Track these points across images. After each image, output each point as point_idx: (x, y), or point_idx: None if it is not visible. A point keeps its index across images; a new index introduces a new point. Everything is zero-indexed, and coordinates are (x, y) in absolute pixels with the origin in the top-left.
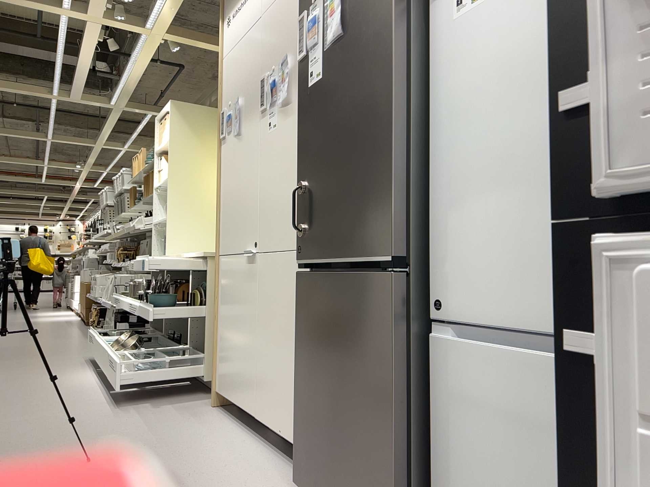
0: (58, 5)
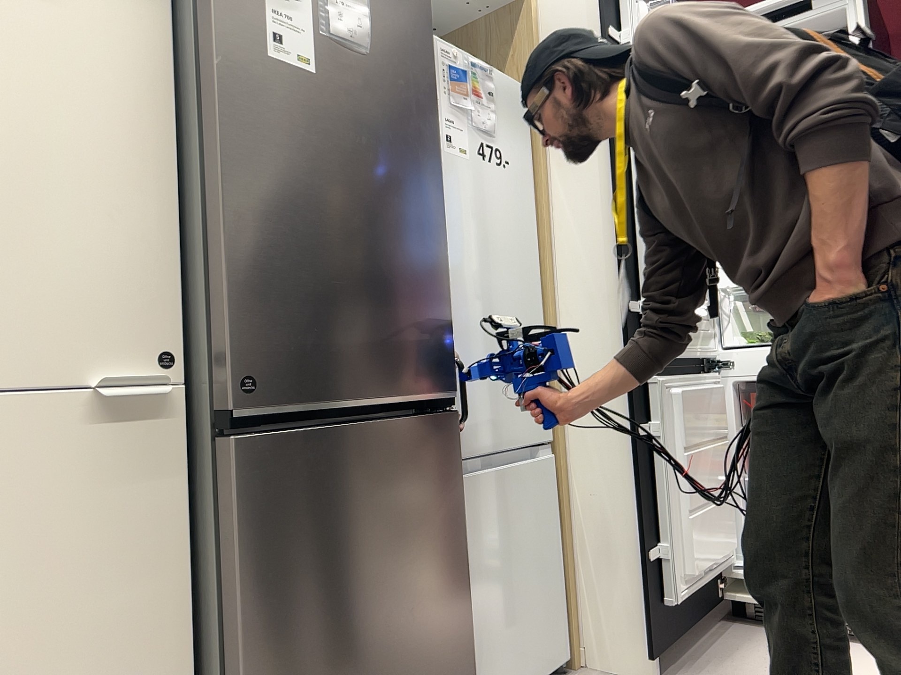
0: None
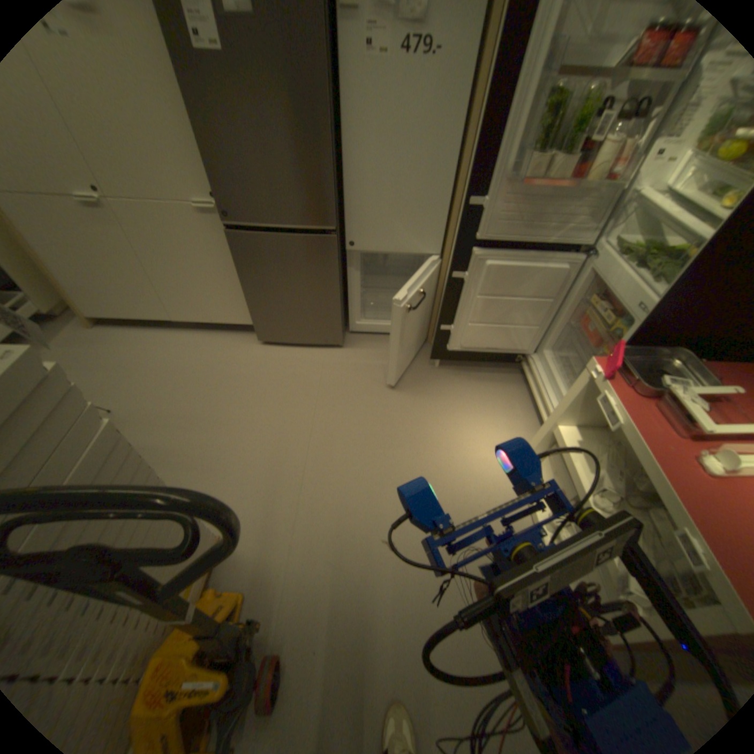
0: None
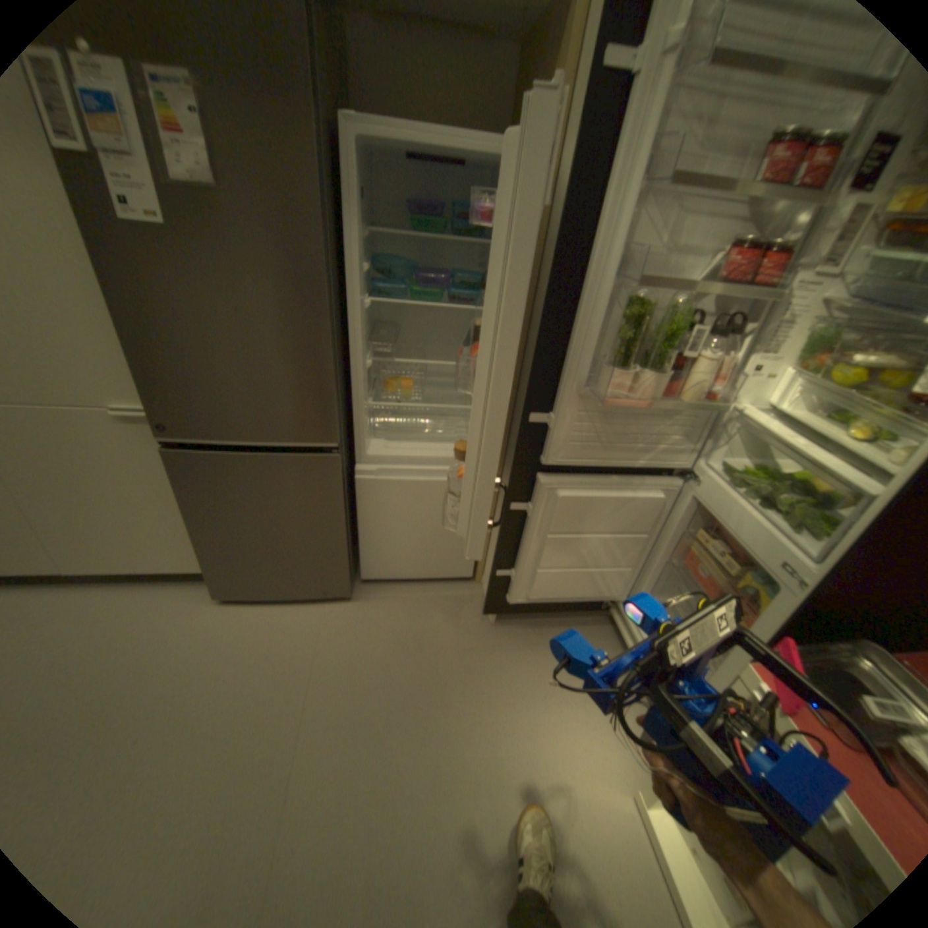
0: None
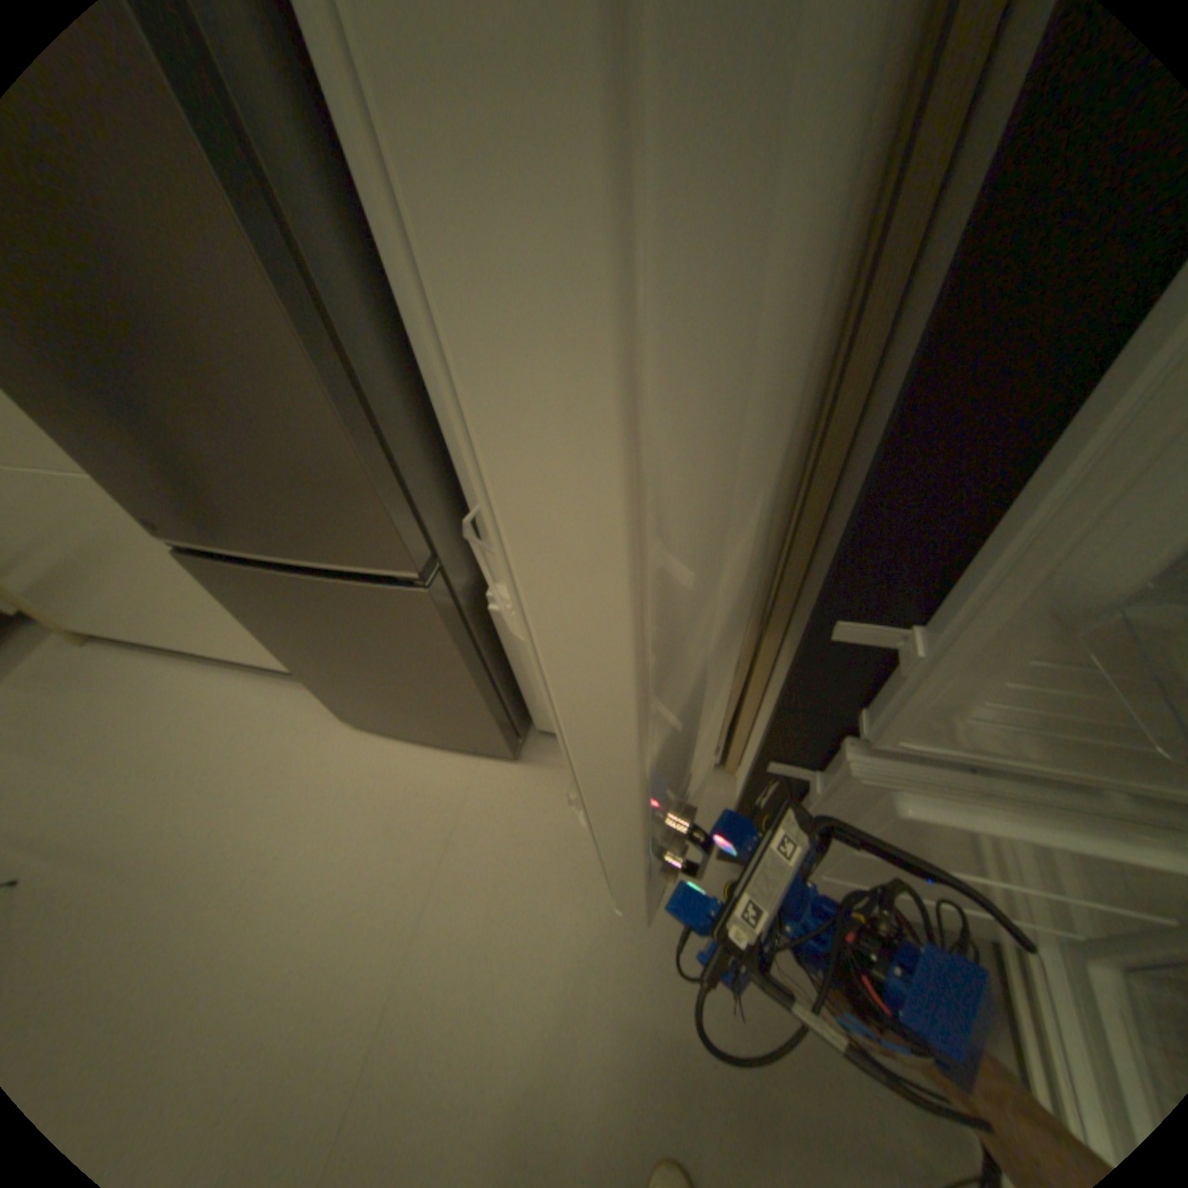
0: None
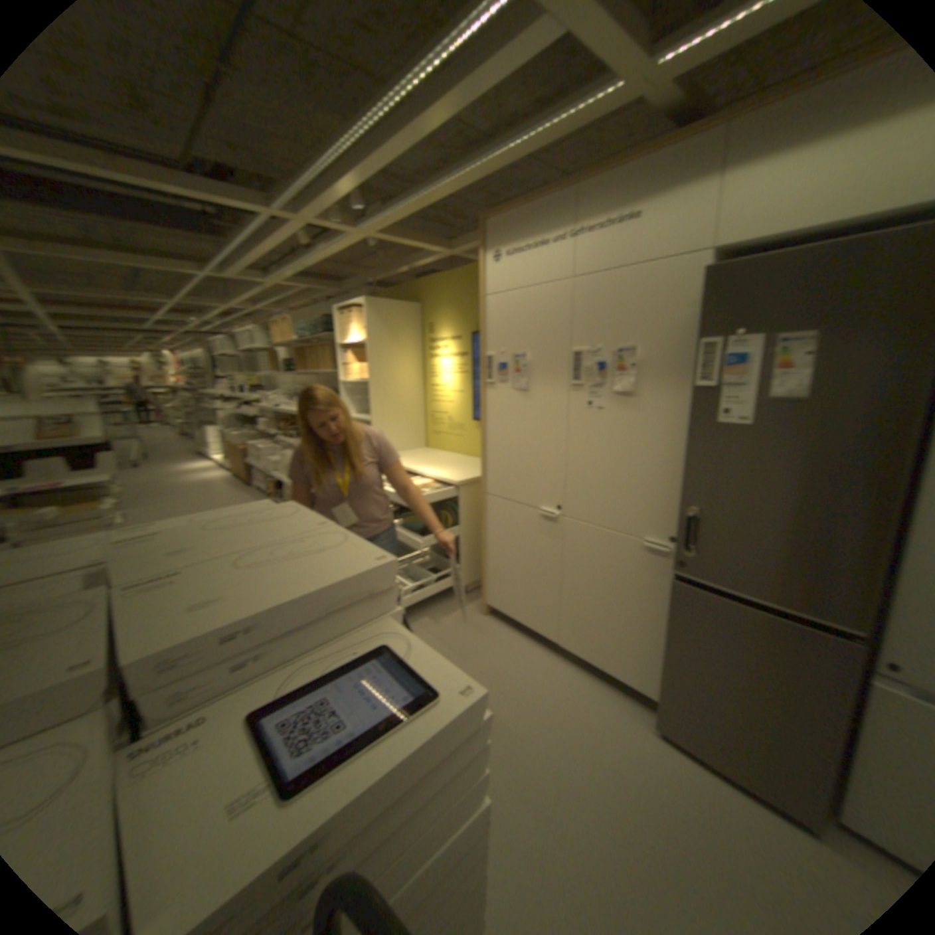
0: (266, 202)
